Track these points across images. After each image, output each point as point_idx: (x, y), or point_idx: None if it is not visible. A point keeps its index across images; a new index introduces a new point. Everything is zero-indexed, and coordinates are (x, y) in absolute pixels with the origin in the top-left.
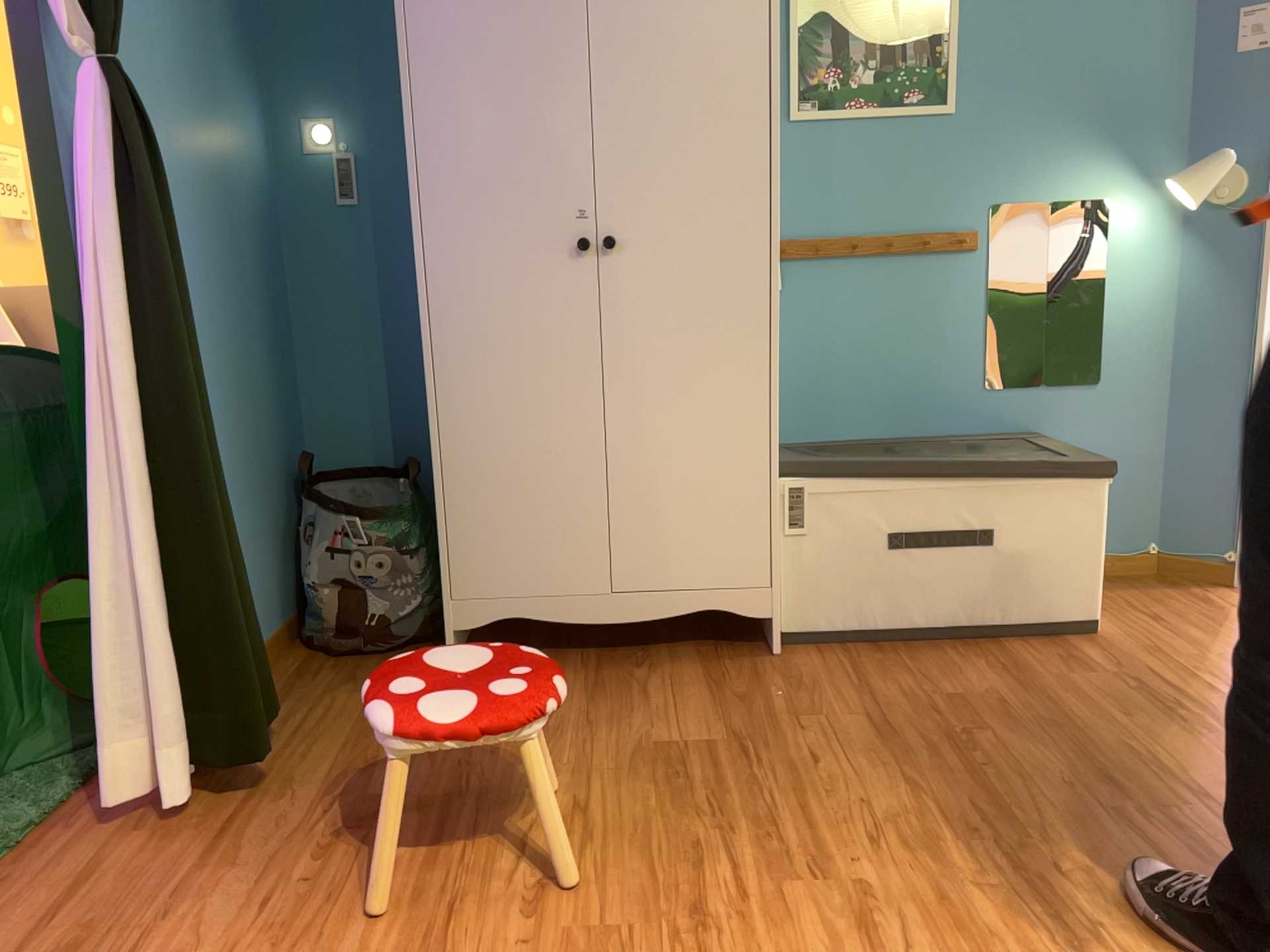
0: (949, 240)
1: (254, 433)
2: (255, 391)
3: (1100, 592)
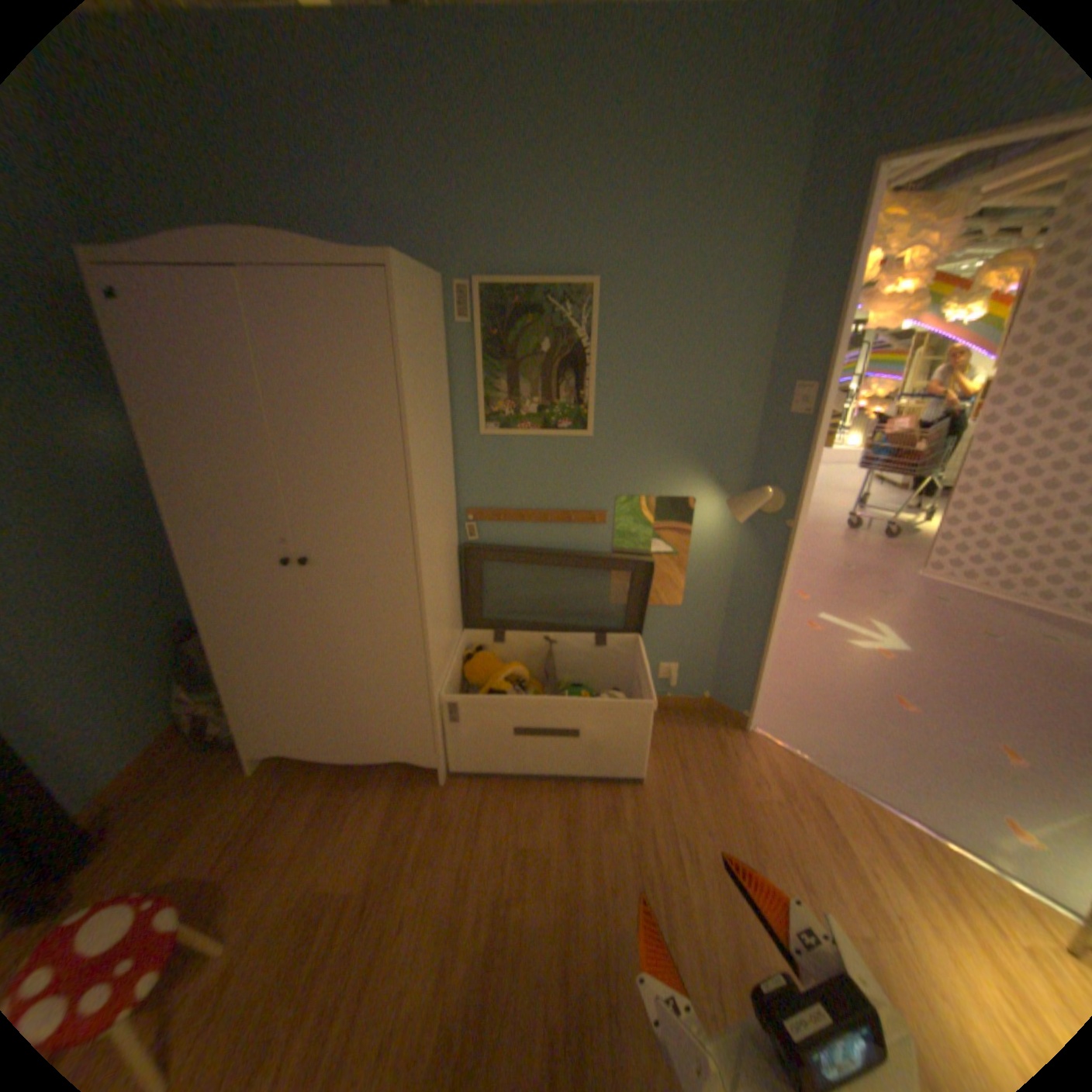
0: (587, 516)
1: (122, 635)
2: (121, 608)
3: (646, 761)
